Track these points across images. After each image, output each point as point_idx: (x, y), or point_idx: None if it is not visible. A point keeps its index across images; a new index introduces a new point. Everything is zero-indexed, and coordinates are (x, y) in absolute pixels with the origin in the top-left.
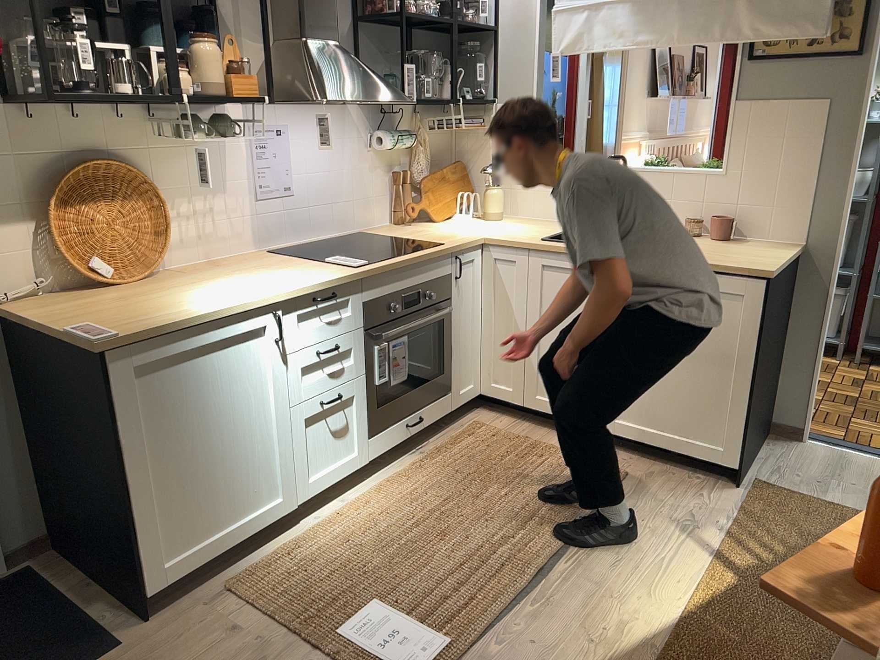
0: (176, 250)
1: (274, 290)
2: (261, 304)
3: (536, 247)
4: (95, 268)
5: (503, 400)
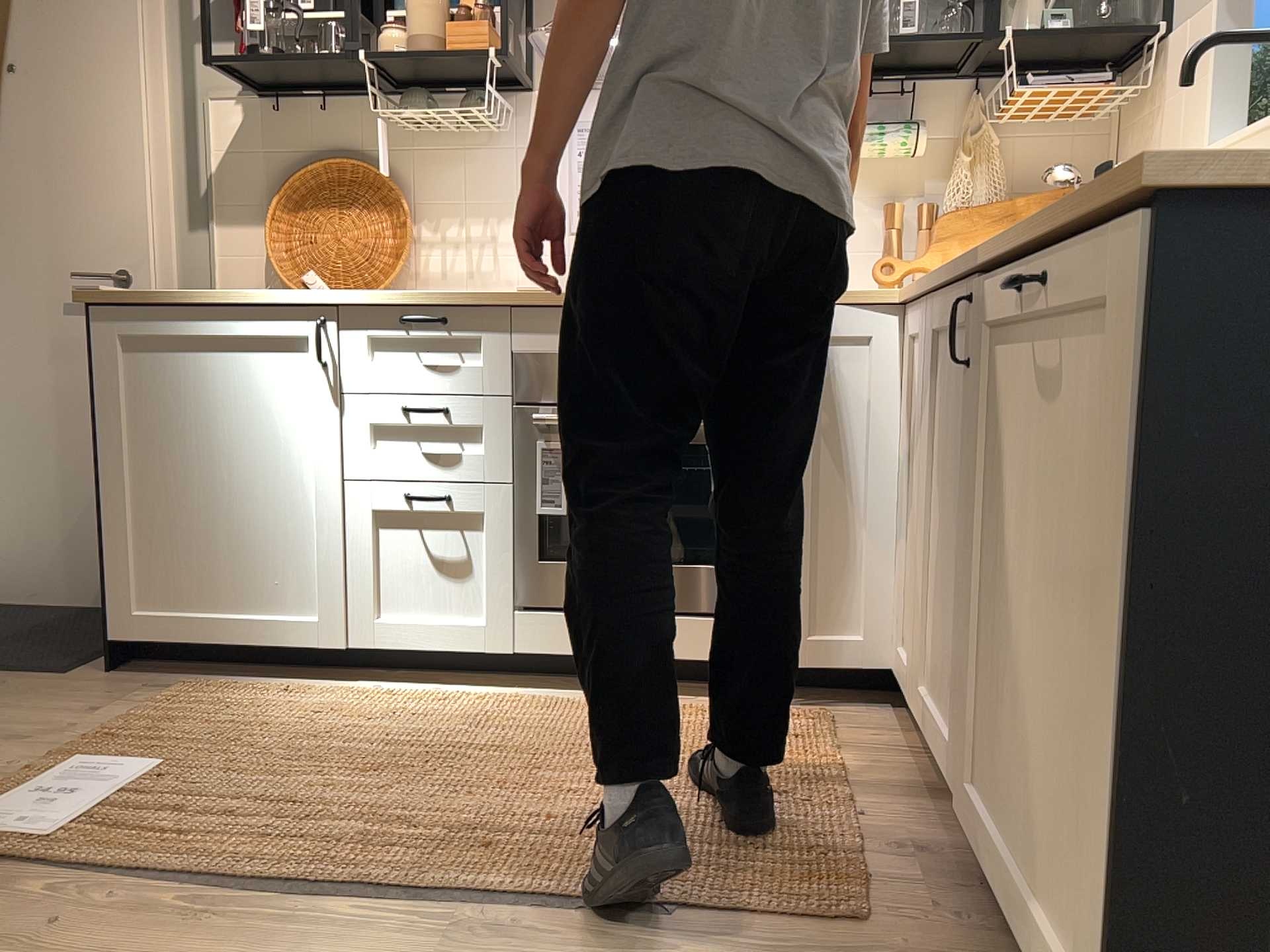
0: (431, 285)
1: (344, 293)
2: (296, 299)
3: (928, 289)
4: (305, 283)
5: (905, 689)
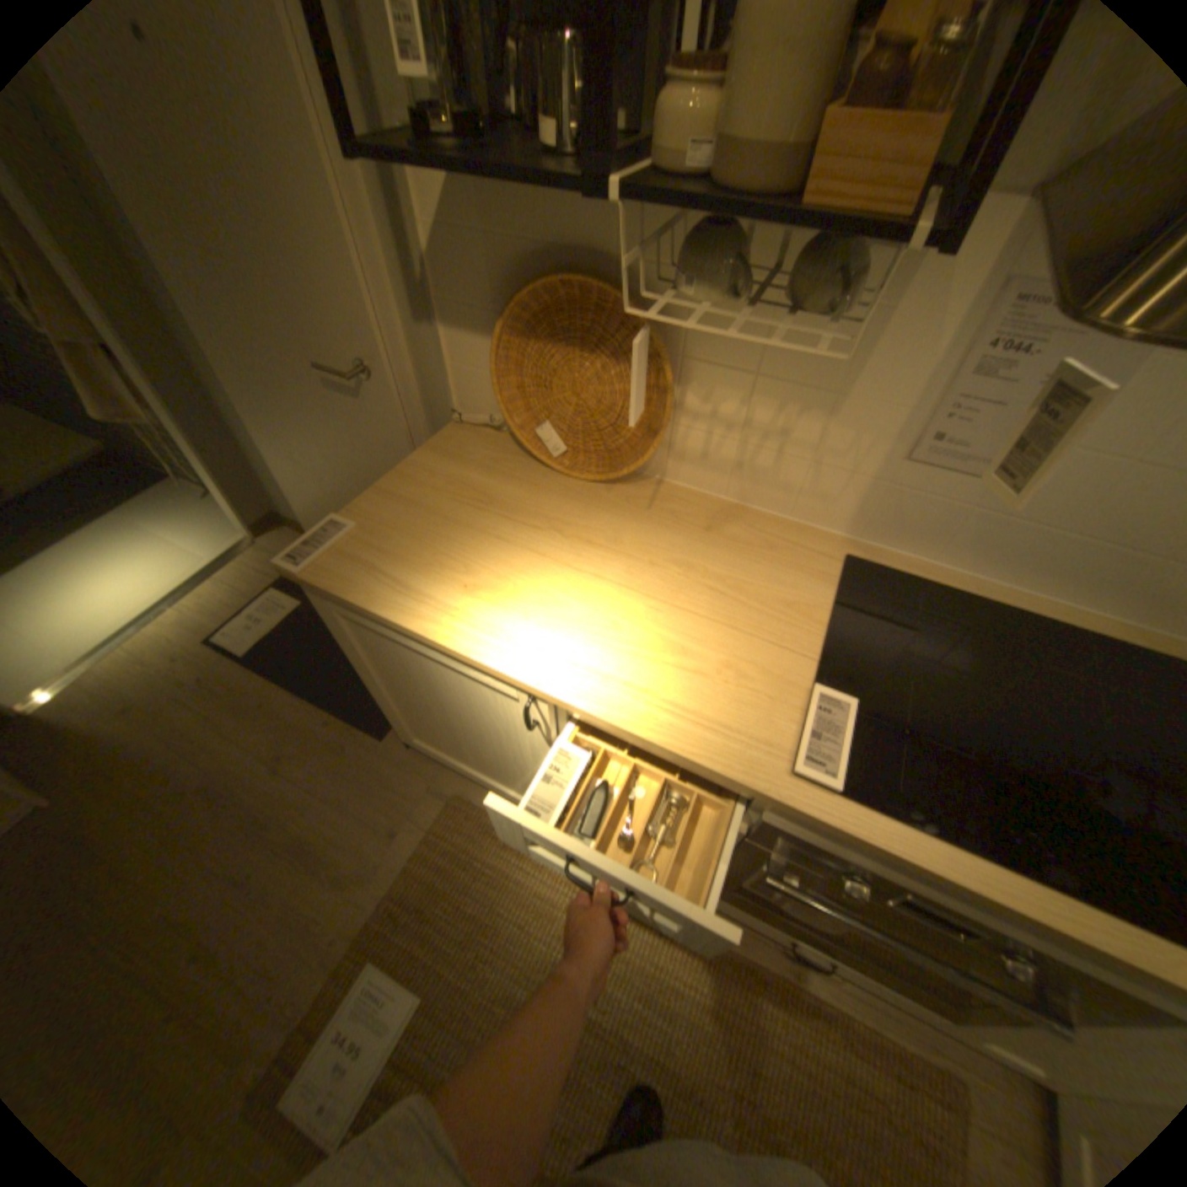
0: (691, 460)
1: (560, 670)
2: (502, 675)
3: None
4: (542, 434)
5: None
